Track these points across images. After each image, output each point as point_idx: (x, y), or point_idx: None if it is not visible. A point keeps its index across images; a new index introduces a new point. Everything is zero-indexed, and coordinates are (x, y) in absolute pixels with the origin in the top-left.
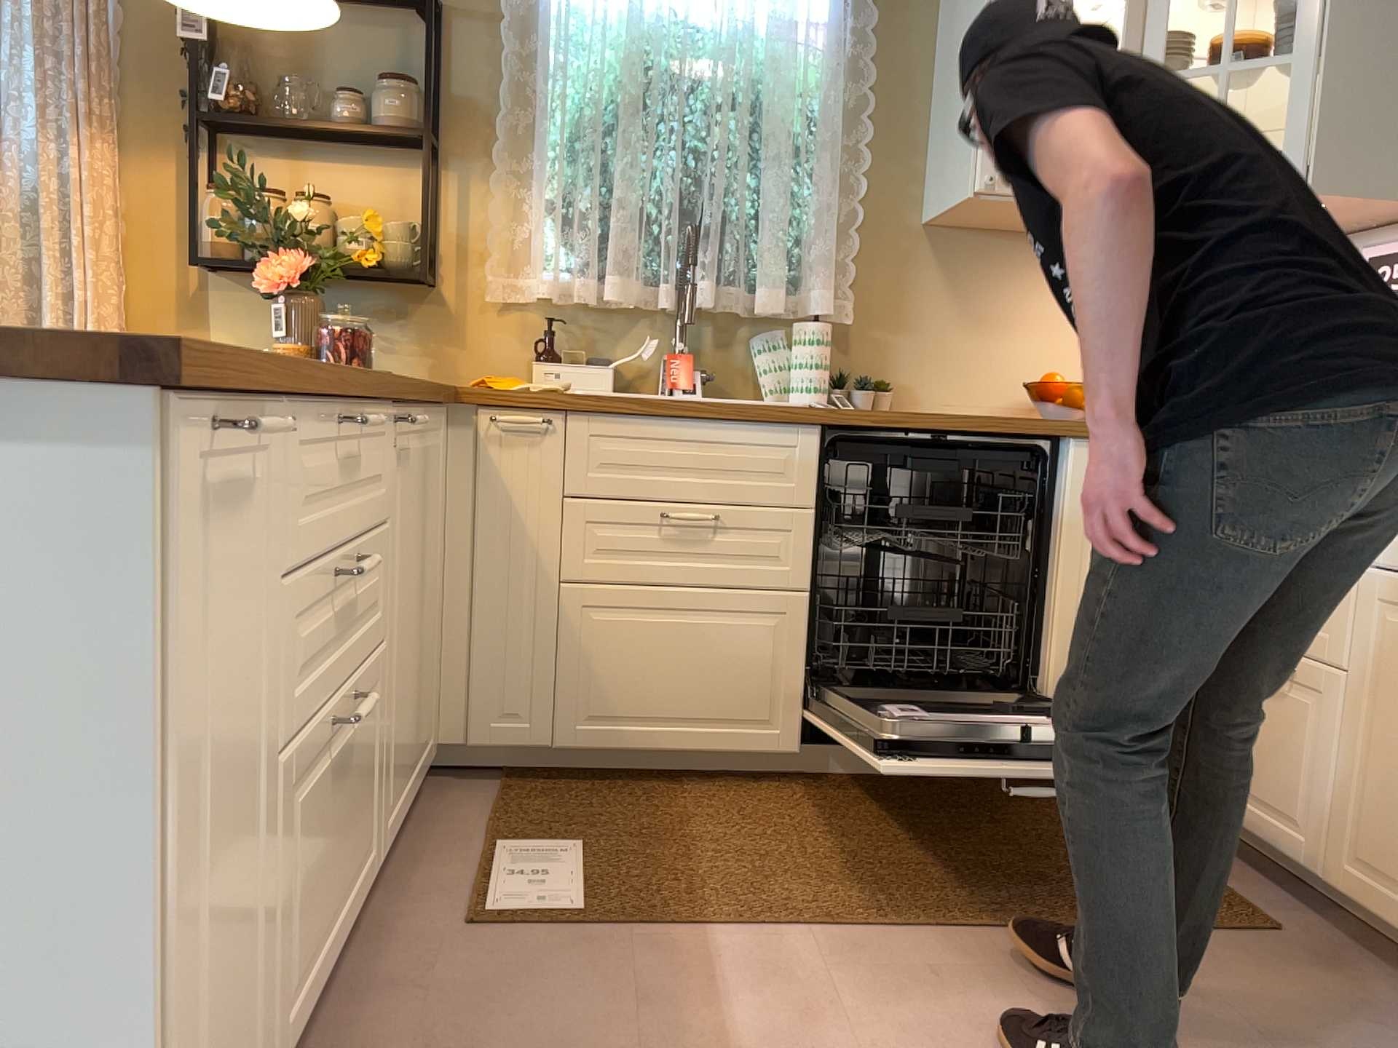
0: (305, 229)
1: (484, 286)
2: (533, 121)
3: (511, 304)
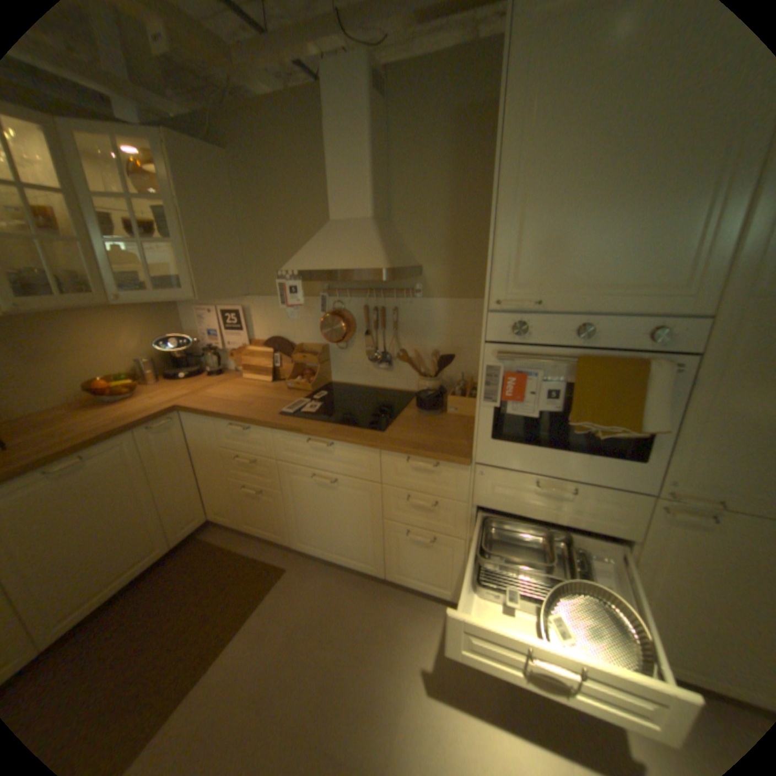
0: None
1: None
2: None
3: None
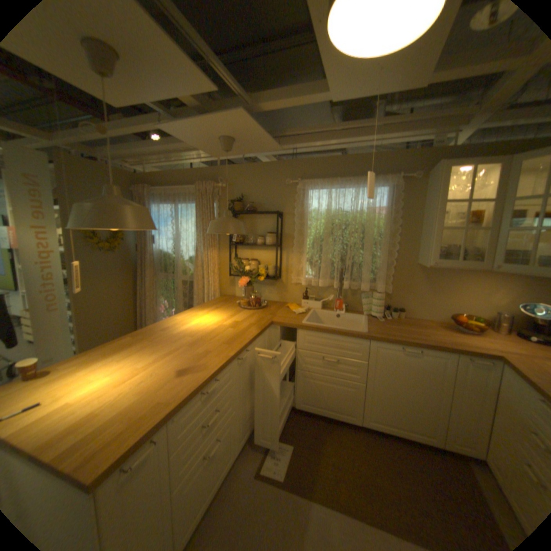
0: (249, 270)
1: (291, 279)
2: (303, 239)
3: (297, 283)
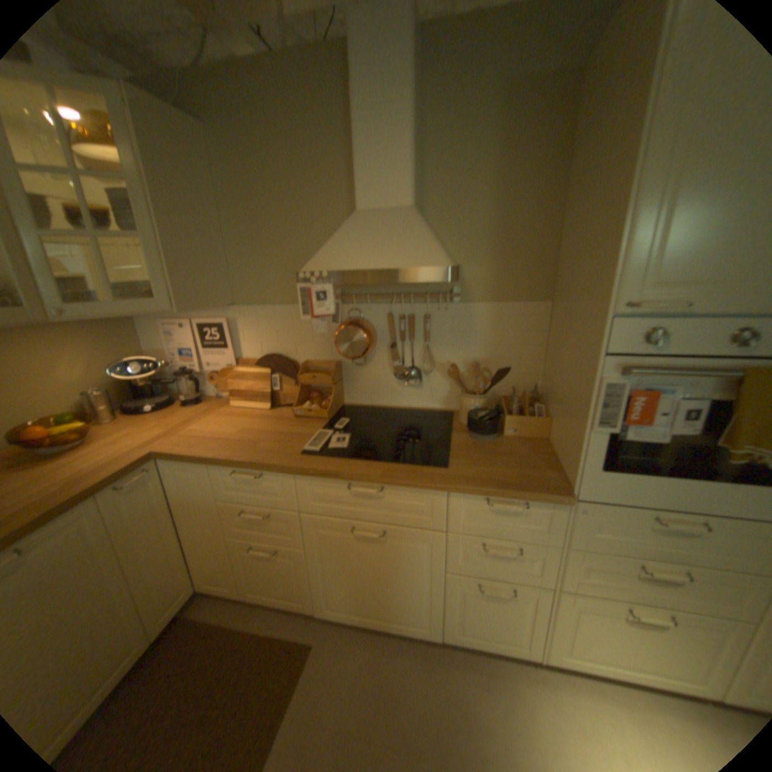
0: None
1: None
2: None
3: None
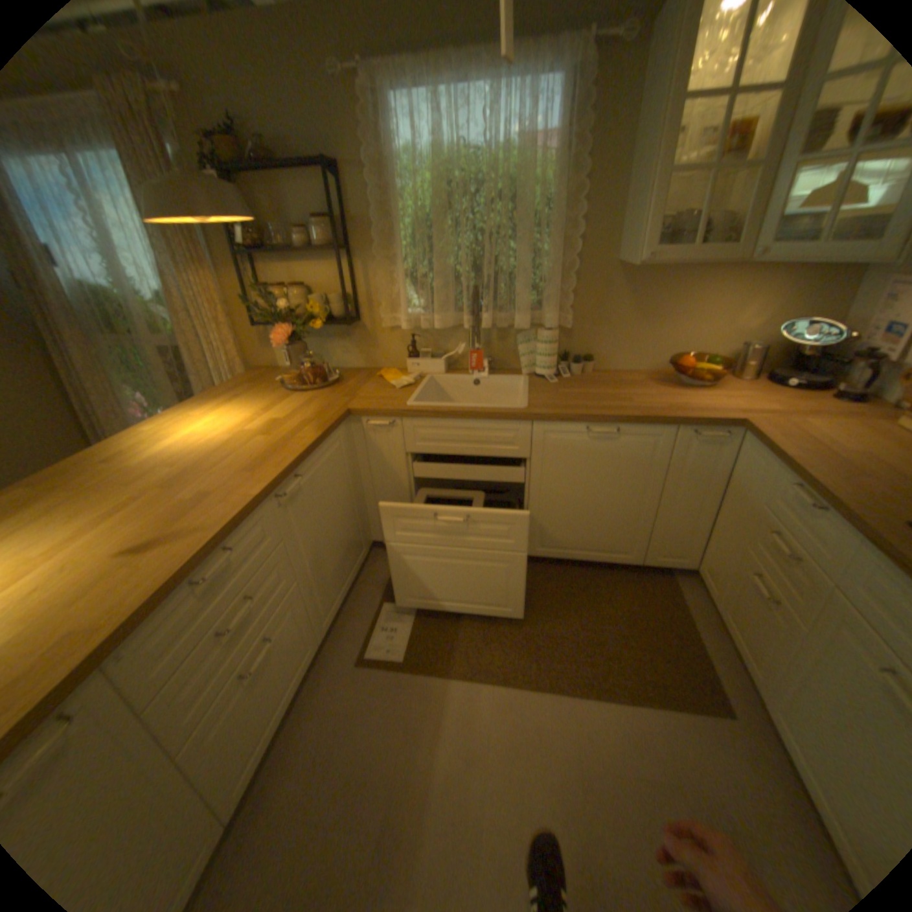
0: (287, 310)
1: (381, 319)
2: (391, 226)
3: (395, 327)
